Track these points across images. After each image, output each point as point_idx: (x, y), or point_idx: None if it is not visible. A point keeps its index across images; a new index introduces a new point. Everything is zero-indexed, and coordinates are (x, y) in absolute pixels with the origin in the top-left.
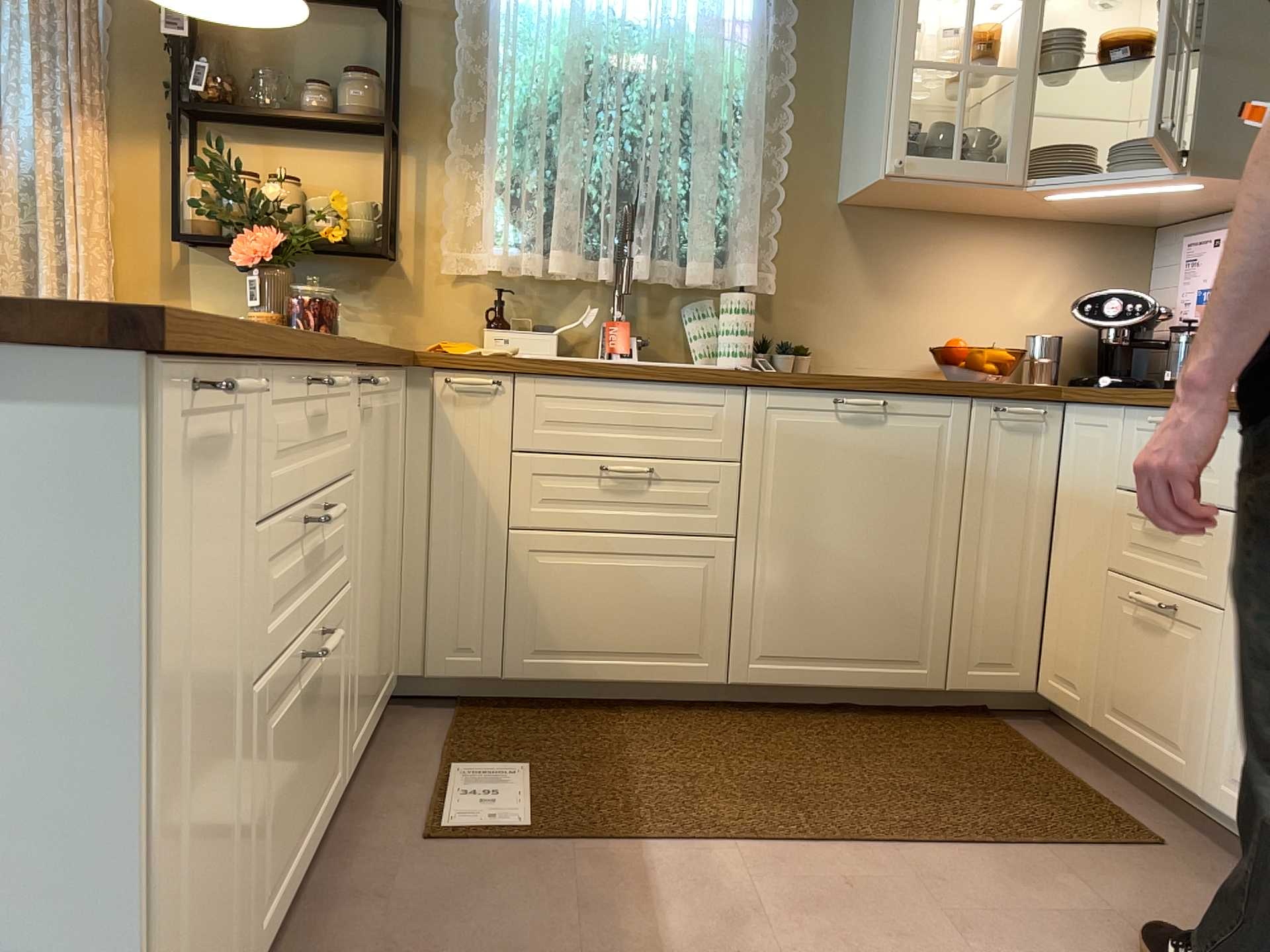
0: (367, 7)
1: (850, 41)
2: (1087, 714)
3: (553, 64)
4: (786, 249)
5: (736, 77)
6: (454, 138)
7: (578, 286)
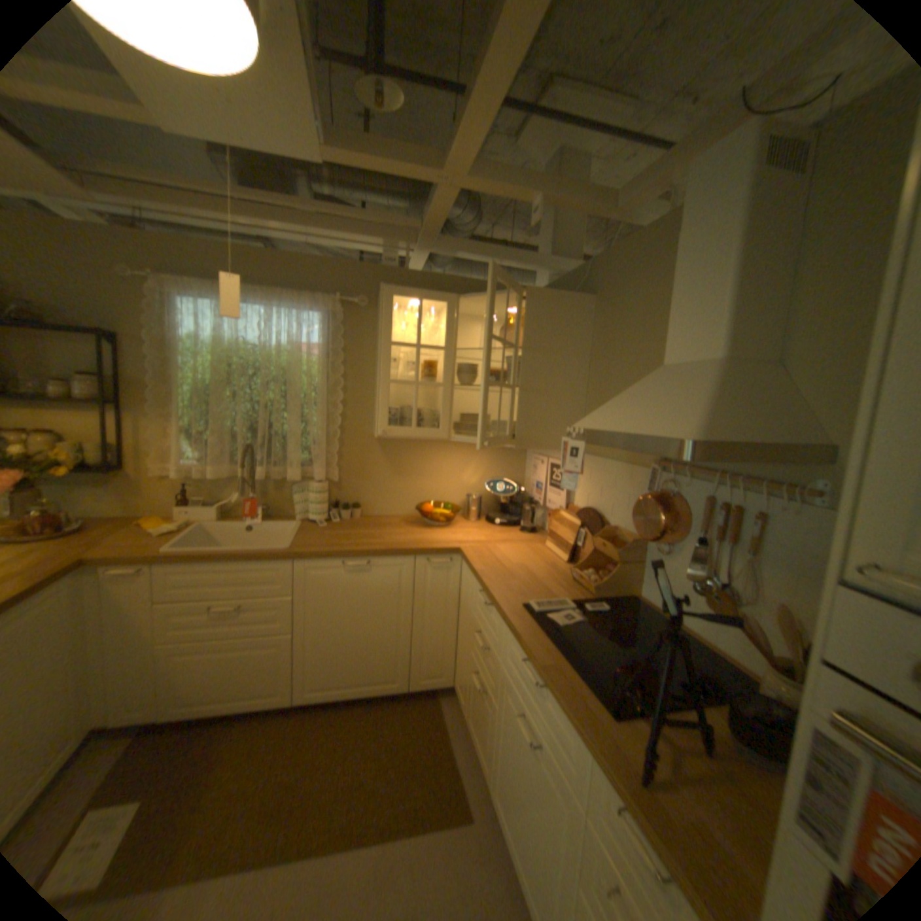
0: (92, 332)
1: (375, 354)
2: (464, 713)
3: (210, 365)
4: (347, 456)
5: (310, 375)
6: (149, 406)
7: (233, 478)
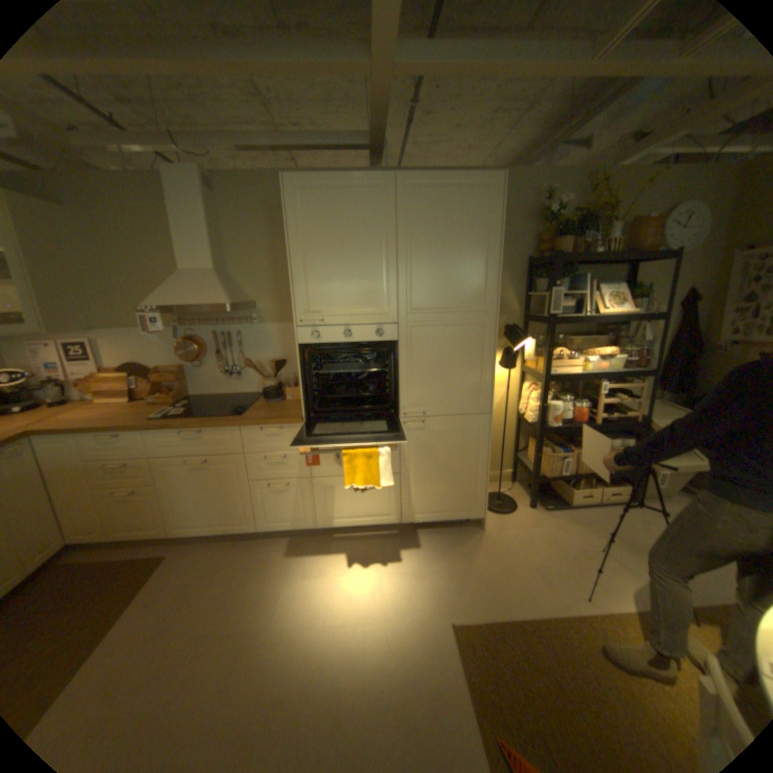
0: None
1: None
2: (100, 540)
3: None
4: None
5: None
6: None
7: None
